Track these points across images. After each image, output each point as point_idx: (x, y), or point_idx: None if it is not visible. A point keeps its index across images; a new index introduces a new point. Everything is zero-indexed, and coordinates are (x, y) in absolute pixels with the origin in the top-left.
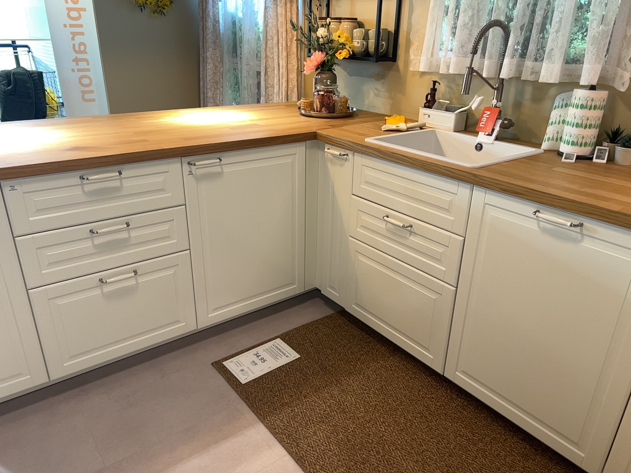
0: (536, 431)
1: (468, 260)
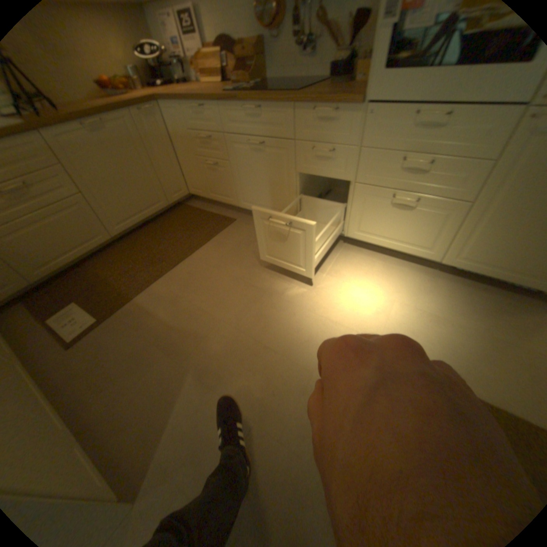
0: (150, 211)
1: (73, 171)
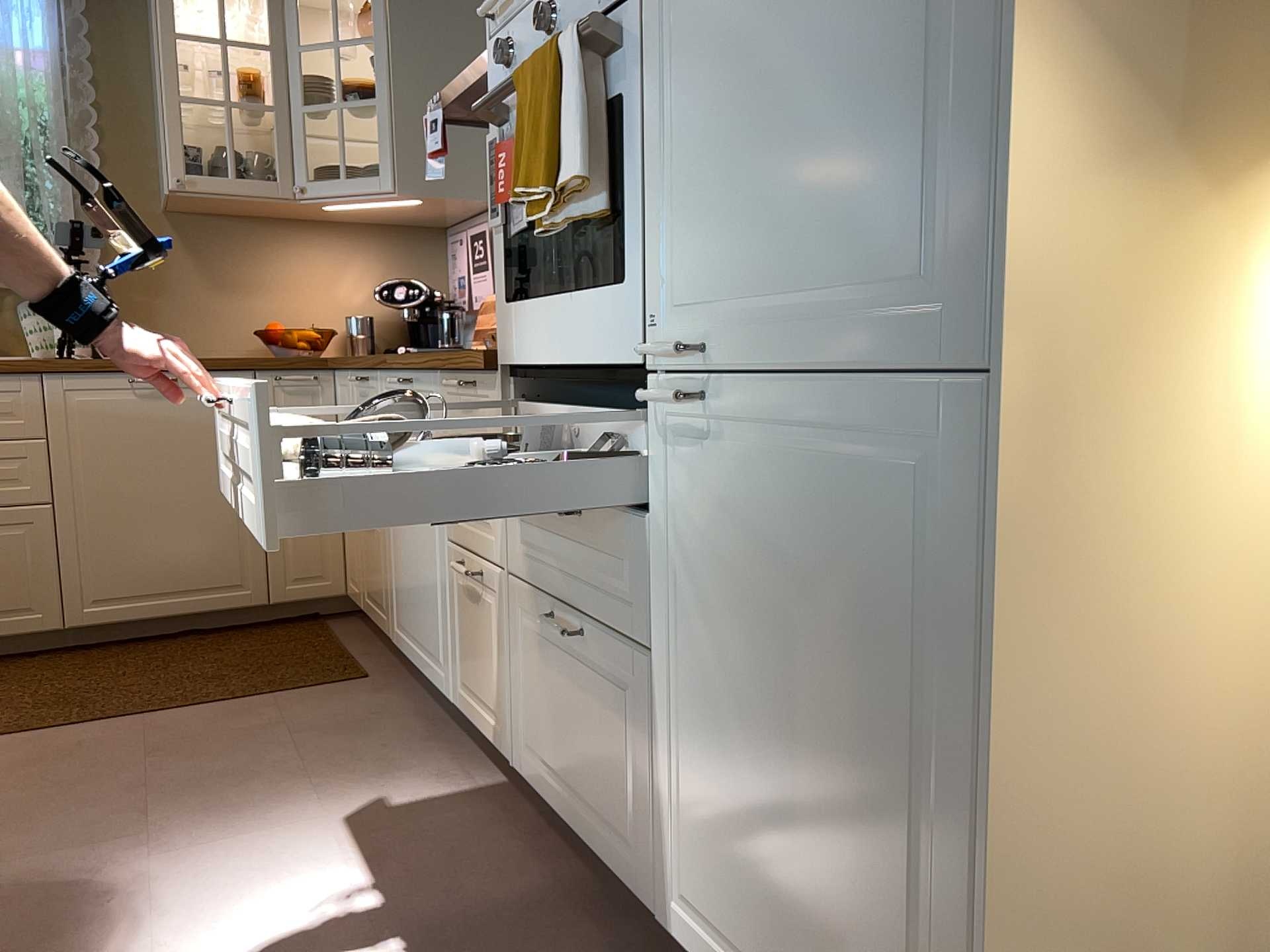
0: (200, 604)
1: (62, 461)
